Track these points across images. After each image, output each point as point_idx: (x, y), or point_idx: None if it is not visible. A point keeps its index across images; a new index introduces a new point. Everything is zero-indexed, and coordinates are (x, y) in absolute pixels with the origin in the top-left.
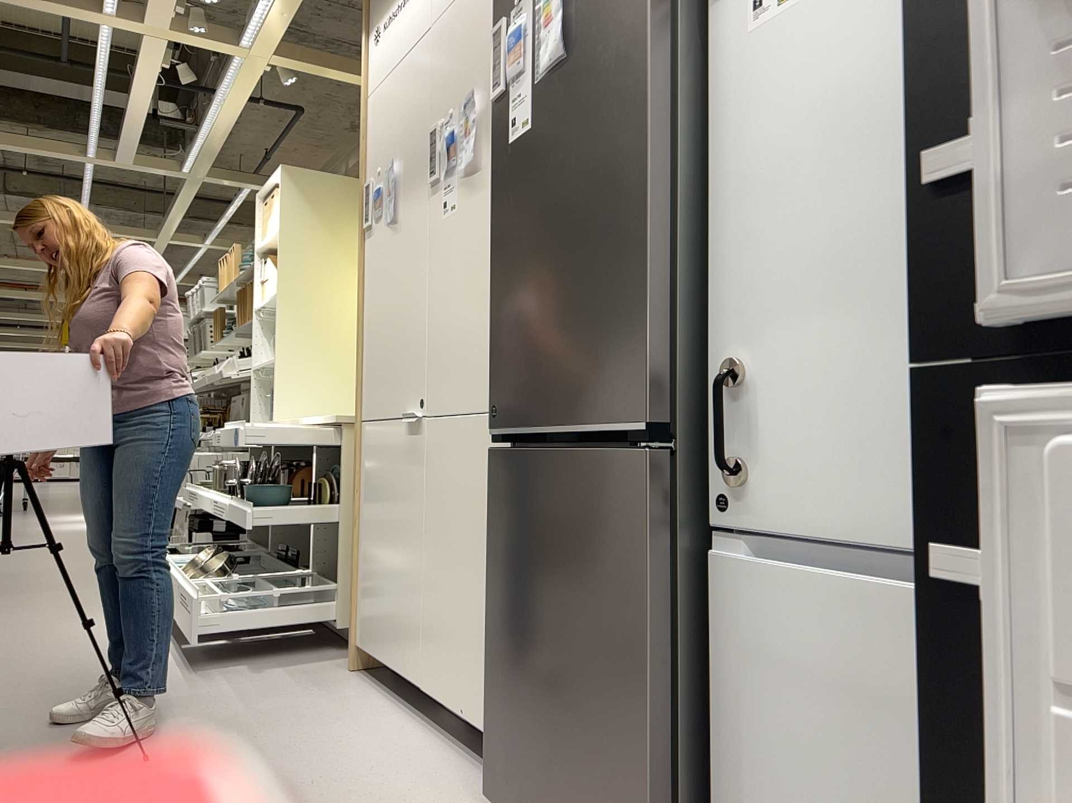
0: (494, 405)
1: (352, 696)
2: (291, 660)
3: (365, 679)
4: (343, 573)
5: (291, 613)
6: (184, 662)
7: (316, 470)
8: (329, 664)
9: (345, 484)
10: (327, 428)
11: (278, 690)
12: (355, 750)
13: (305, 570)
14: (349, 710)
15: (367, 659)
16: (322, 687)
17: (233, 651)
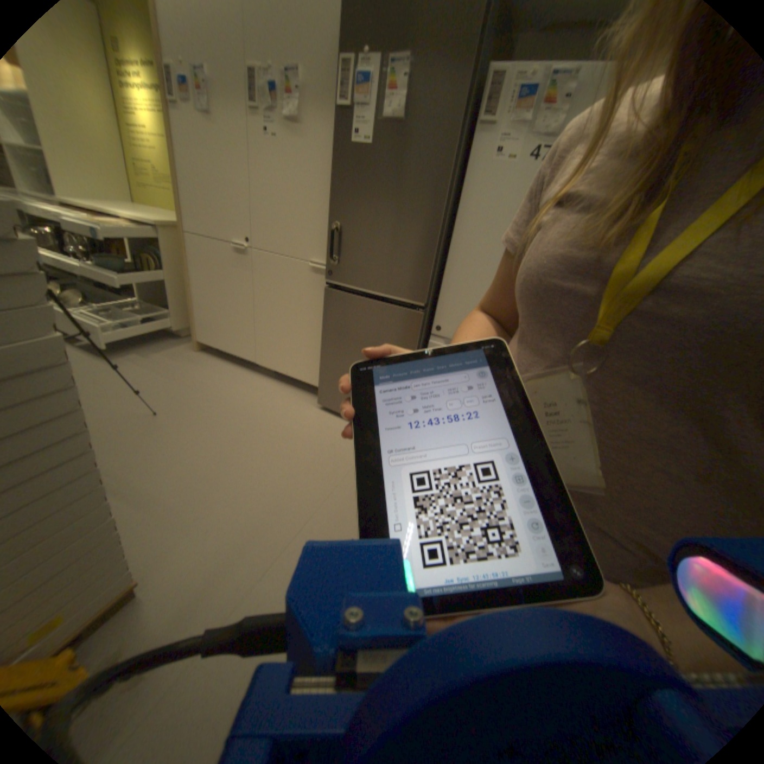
0: (330, 269)
1: (211, 365)
2: (155, 348)
3: (207, 355)
4: (172, 305)
5: (141, 324)
6: (91, 356)
7: (123, 242)
8: (178, 348)
9: (165, 260)
10: (137, 223)
11: (169, 366)
12: (242, 391)
13: (129, 298)
14: (218, 373)
15: (201, 346)
16: (191, 362)
17: (113, 346)
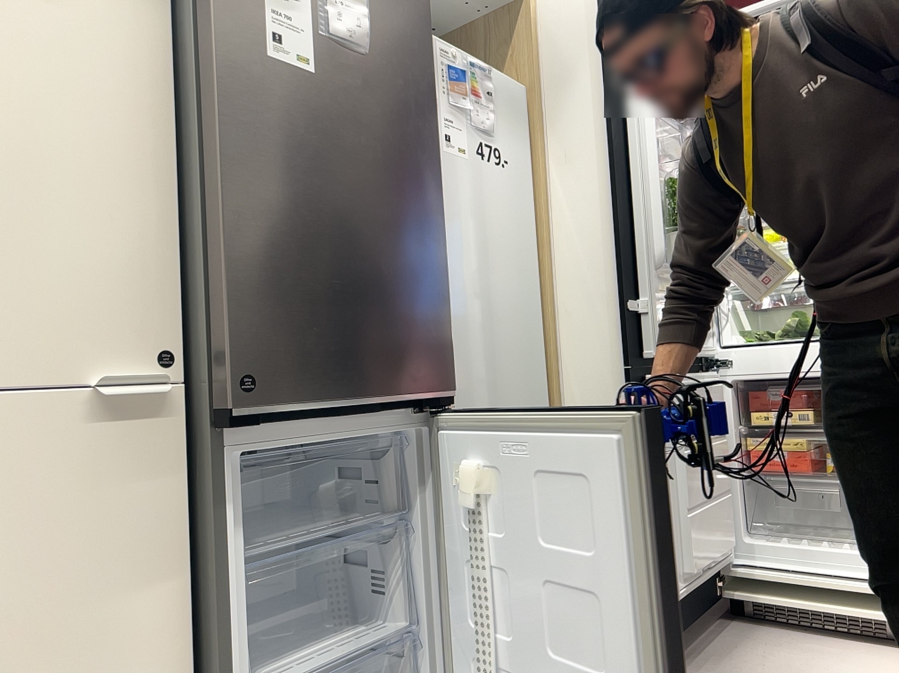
0: (242, 374)
1: None
2: None
3: None
4: None
5: None
6: None
7: None
8: None
9: None
10: None
11: None
12: None
13: None
14: None
15: None
16: None
17: None
